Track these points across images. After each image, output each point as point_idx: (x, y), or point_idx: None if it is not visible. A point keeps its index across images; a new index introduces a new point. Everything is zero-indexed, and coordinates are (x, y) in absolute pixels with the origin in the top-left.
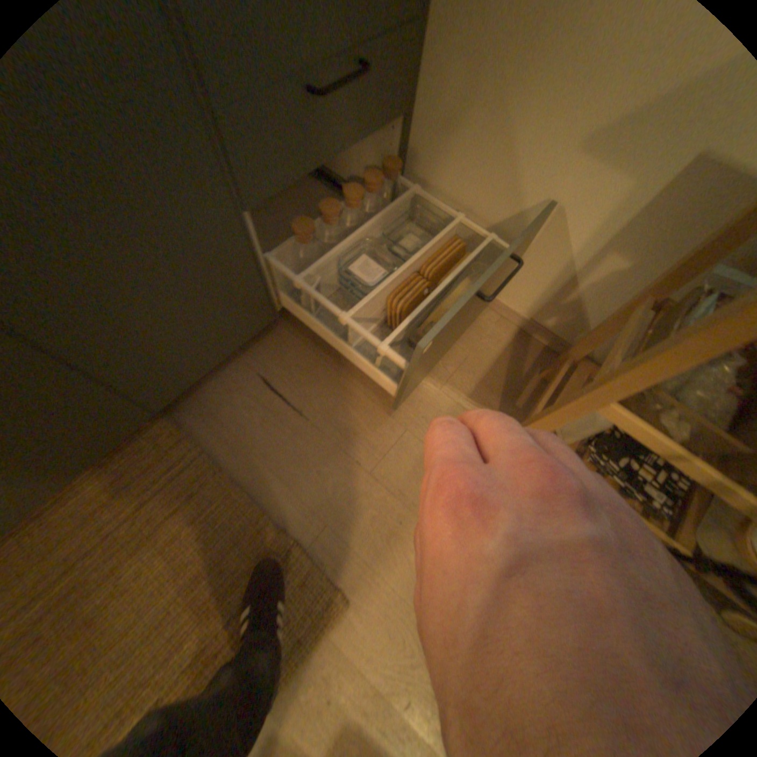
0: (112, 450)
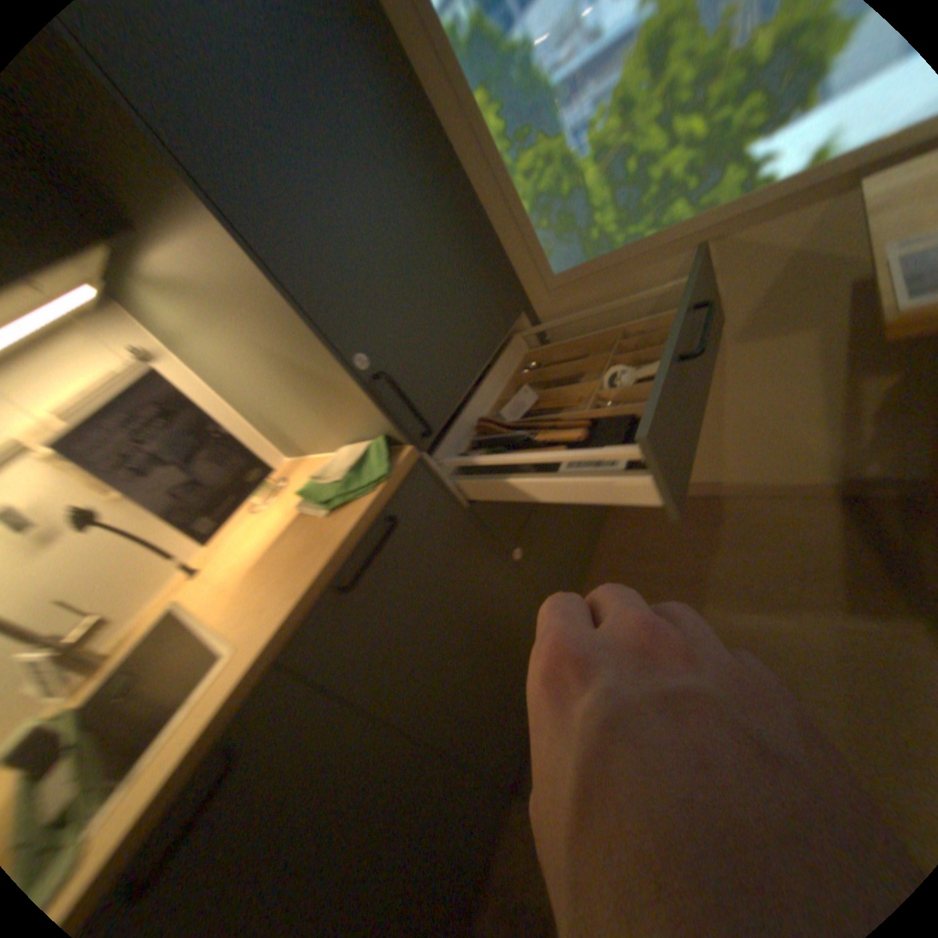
0: (487, 860)
